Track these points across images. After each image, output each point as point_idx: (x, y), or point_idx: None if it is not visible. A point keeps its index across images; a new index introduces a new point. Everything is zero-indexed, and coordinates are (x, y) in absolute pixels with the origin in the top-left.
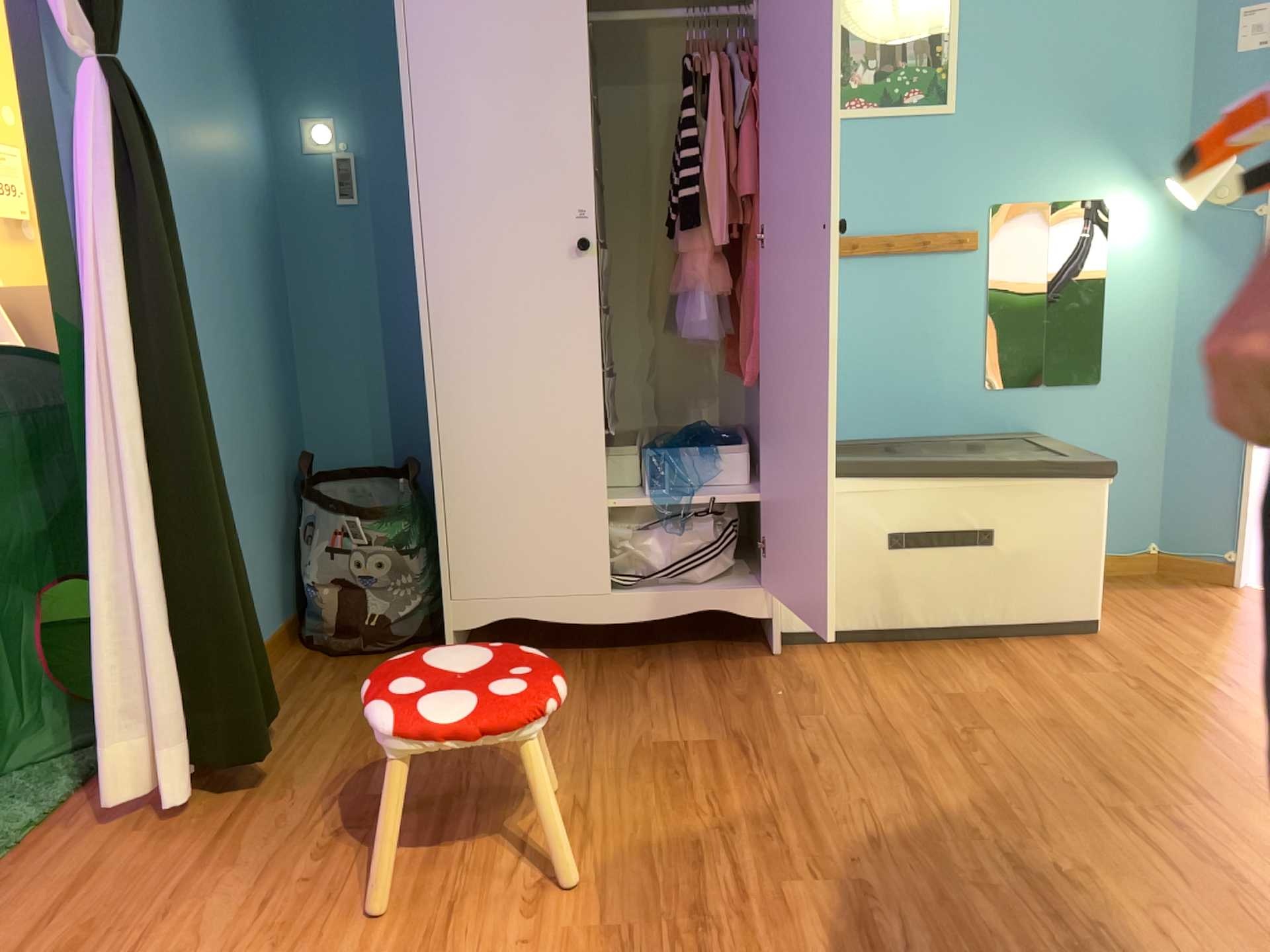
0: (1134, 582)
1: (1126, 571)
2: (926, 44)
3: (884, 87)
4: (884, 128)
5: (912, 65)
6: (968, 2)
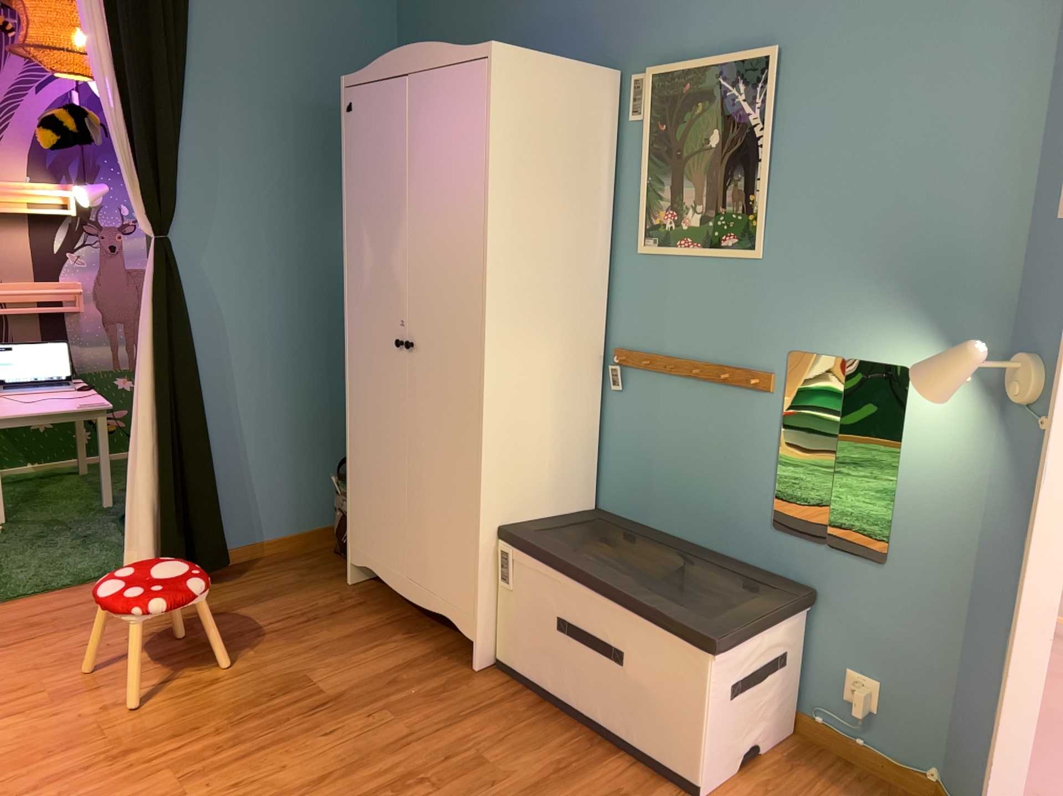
0: (883, 794)
1: (895, 779)
2: (741, 192)
3: (707, 229)
4: (706, 265)
5: (729, 211)
6: (782, 152)
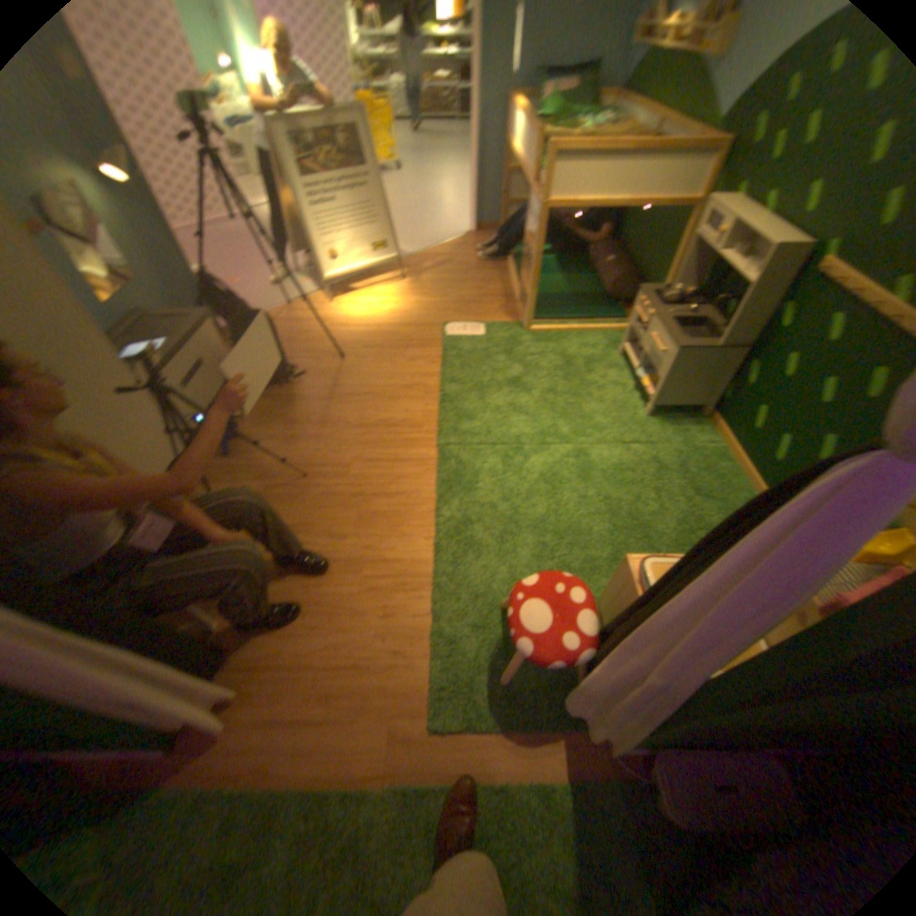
0: None
1: None
2: None
3: None
4: None
5: None
6: None
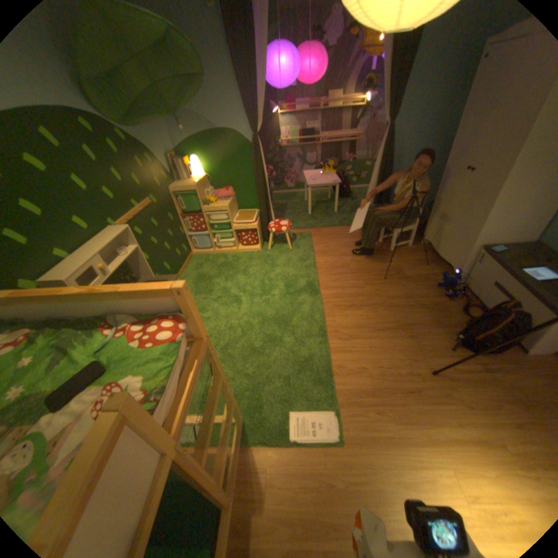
0: None
1: None
2: None
3: None
4: None
5: None
6: None
